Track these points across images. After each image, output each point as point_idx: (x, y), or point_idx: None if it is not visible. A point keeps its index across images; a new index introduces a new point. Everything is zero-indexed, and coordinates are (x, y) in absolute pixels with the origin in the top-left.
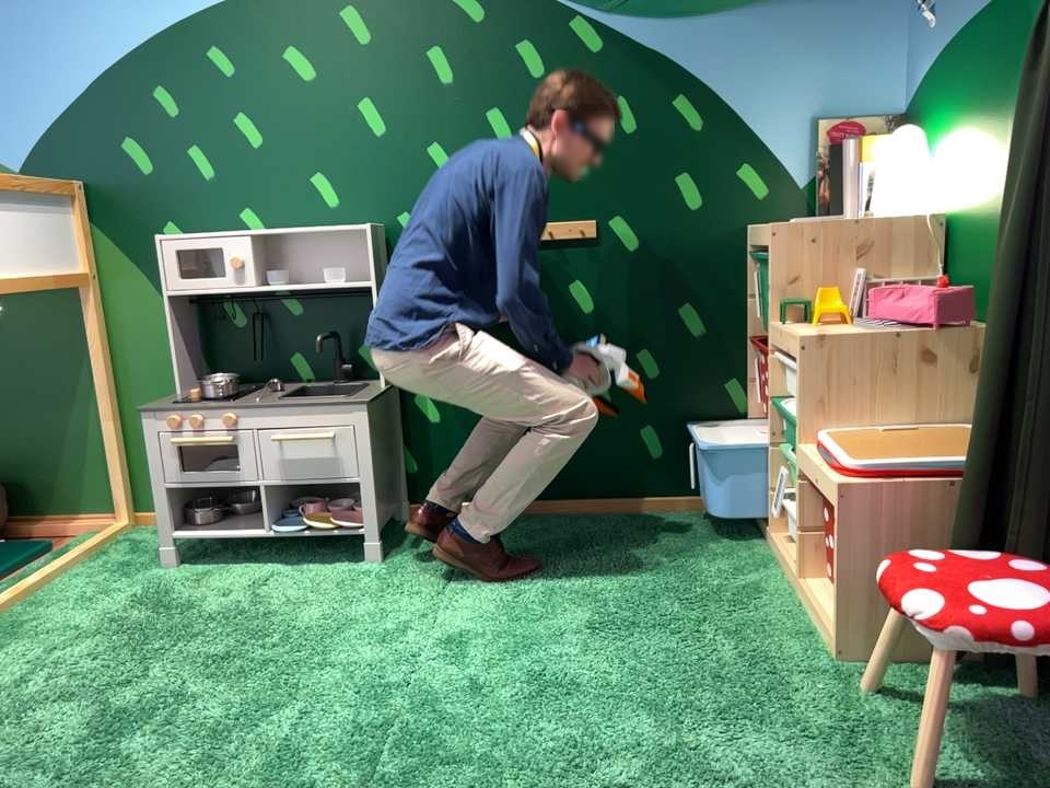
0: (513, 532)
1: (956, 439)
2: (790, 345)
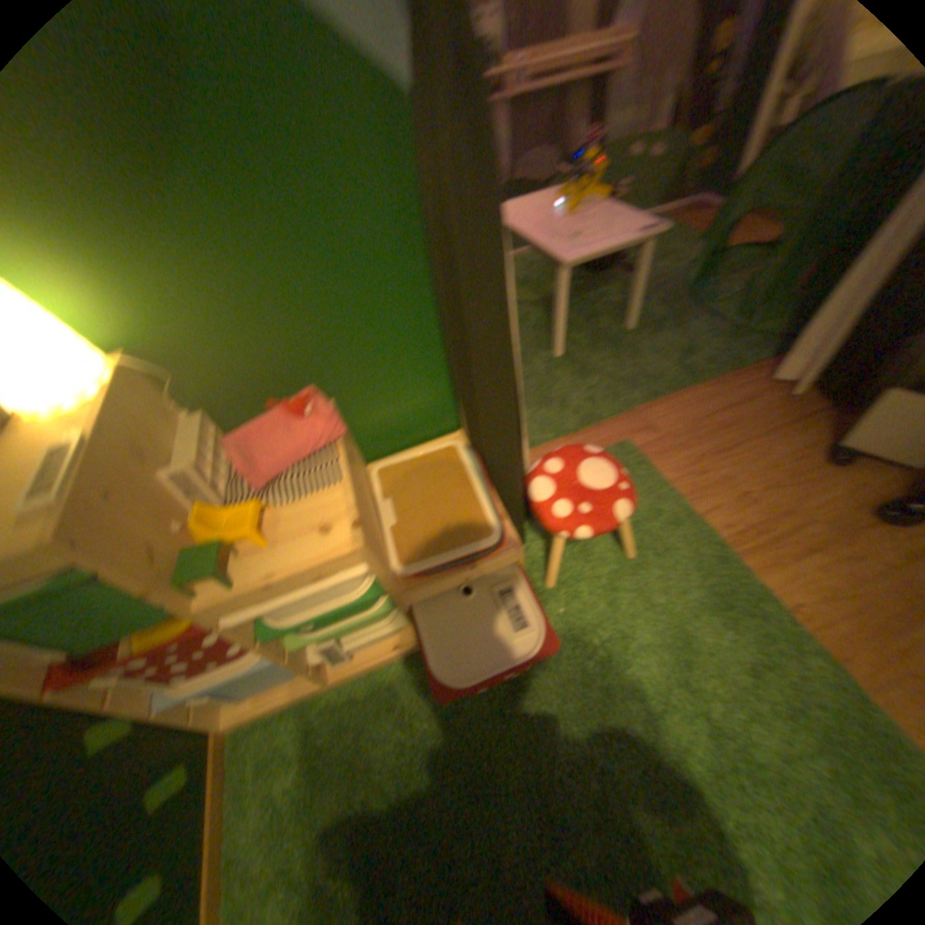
0: None
1: (411, 474)
2: (315, 570)
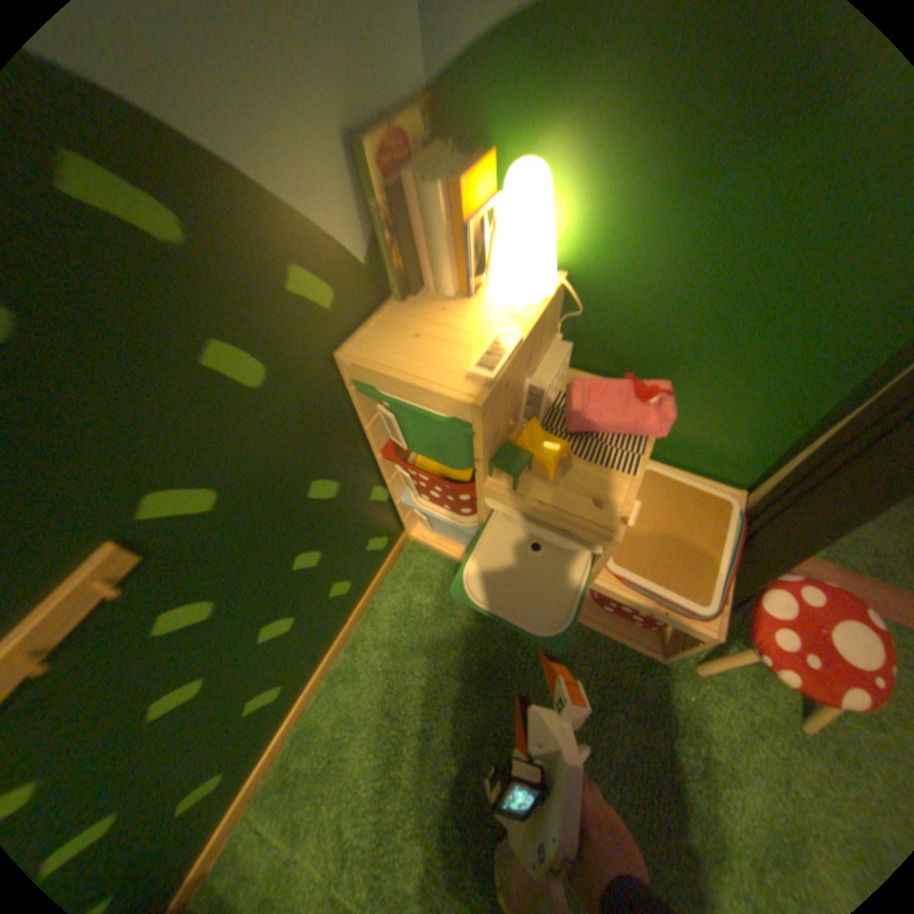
0: (312, 782)
1: (671, 498)
2: (568, 526)
